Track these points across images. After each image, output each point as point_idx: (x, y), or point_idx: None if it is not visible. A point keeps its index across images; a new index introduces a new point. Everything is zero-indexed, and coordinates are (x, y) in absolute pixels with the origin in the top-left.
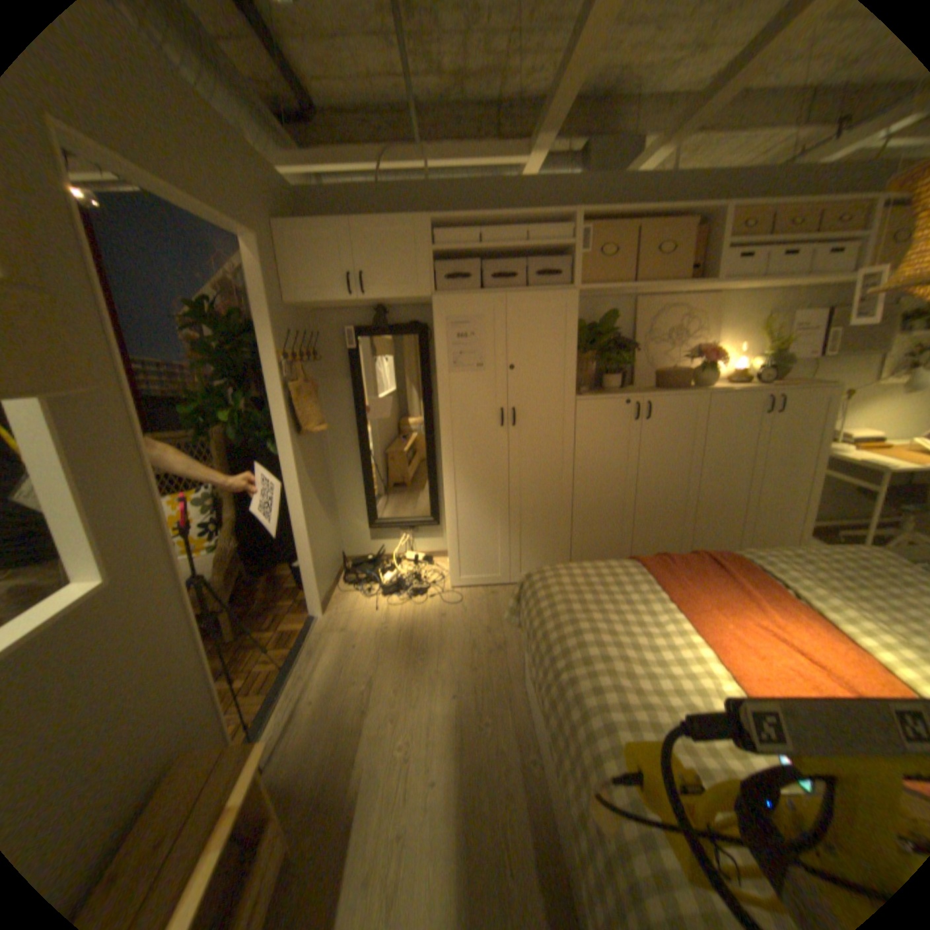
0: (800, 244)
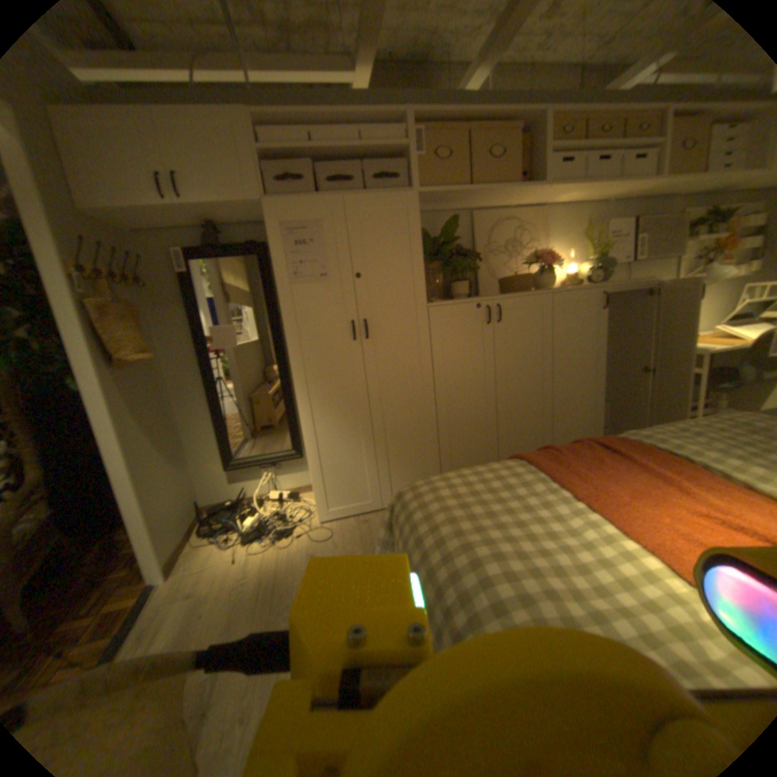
0: (610, 150)
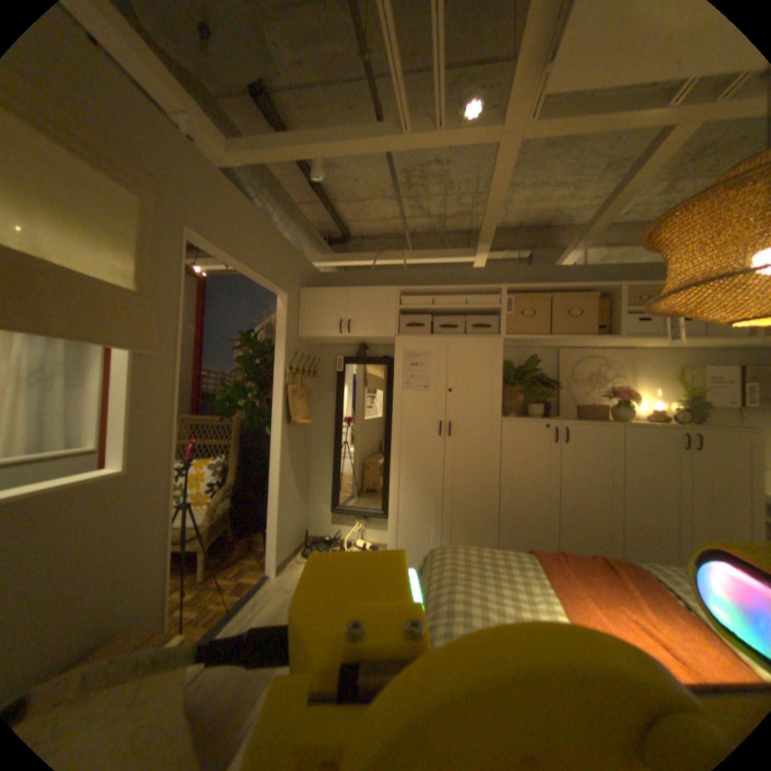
0: None
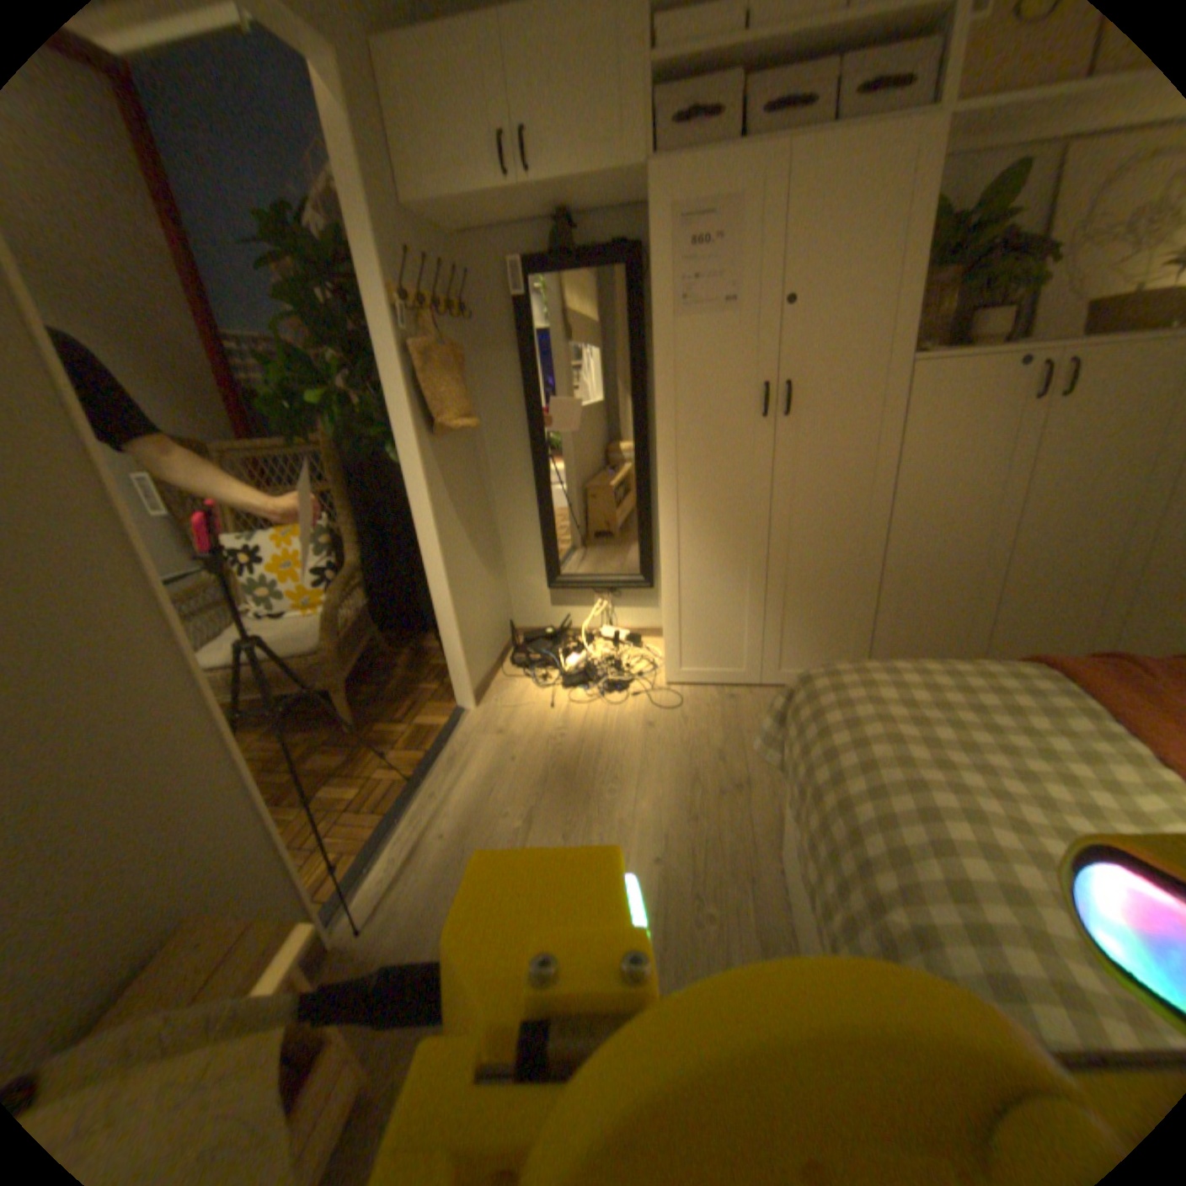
0: None
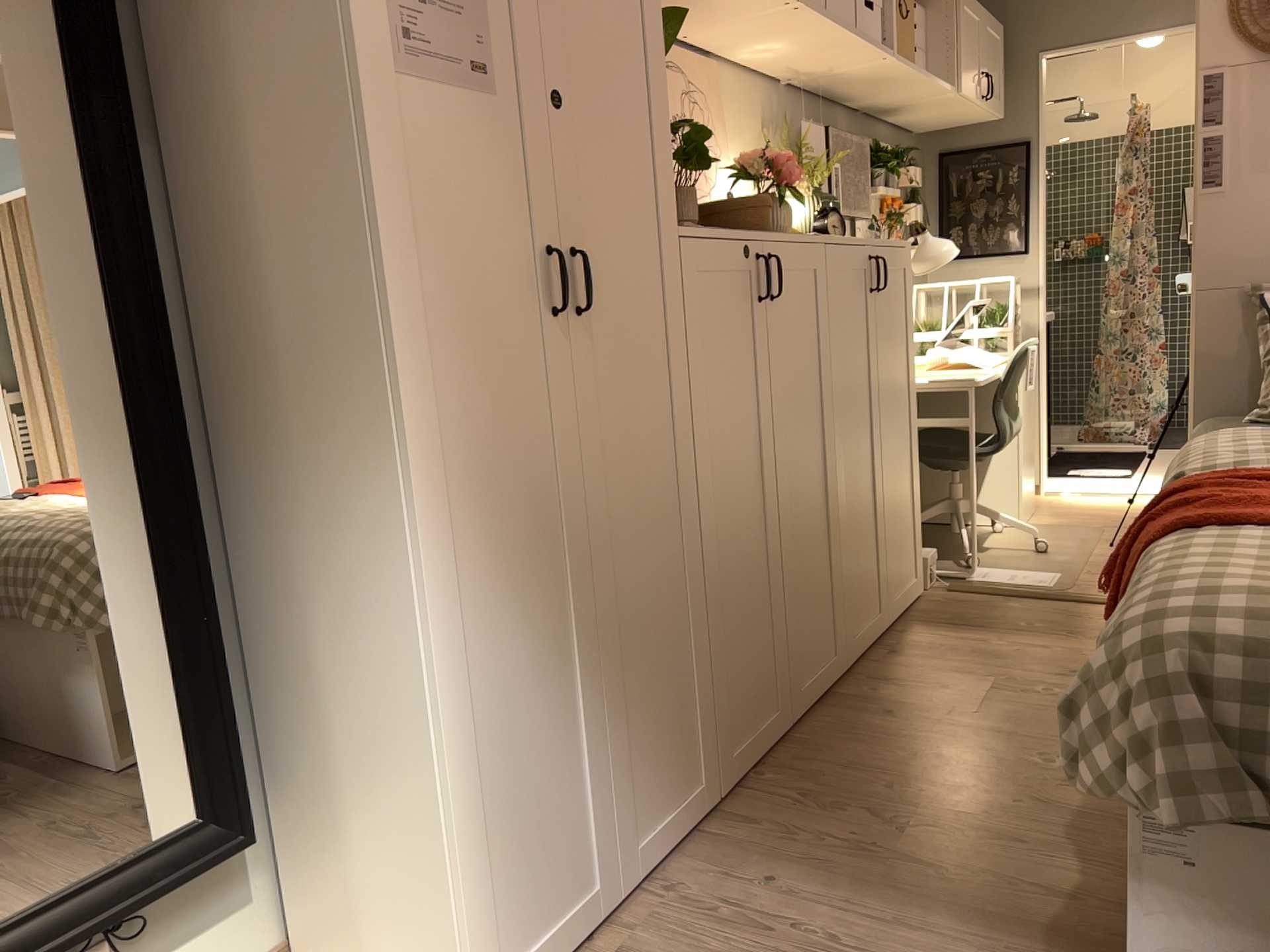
0: None
